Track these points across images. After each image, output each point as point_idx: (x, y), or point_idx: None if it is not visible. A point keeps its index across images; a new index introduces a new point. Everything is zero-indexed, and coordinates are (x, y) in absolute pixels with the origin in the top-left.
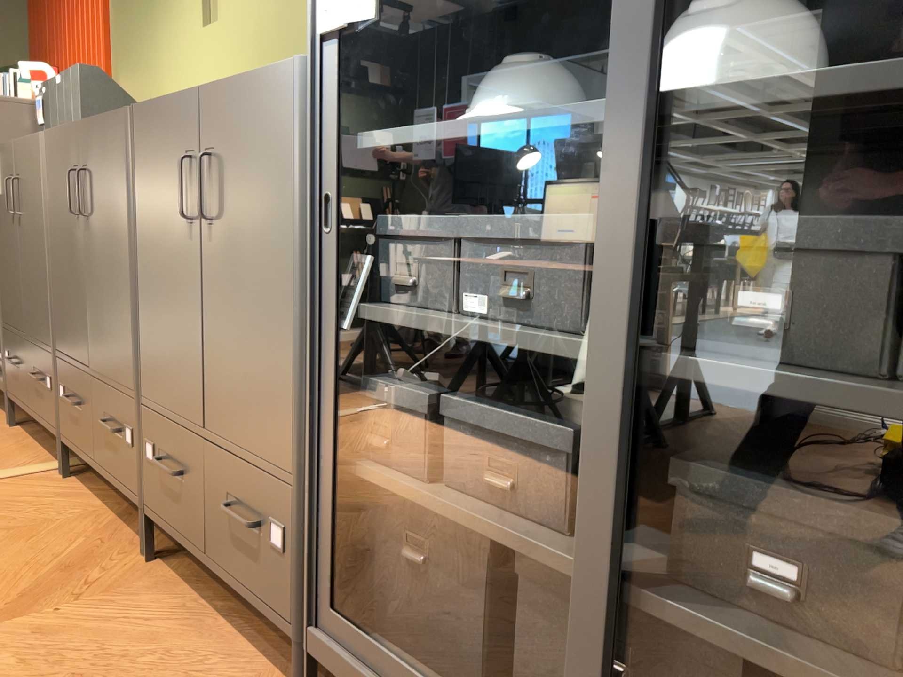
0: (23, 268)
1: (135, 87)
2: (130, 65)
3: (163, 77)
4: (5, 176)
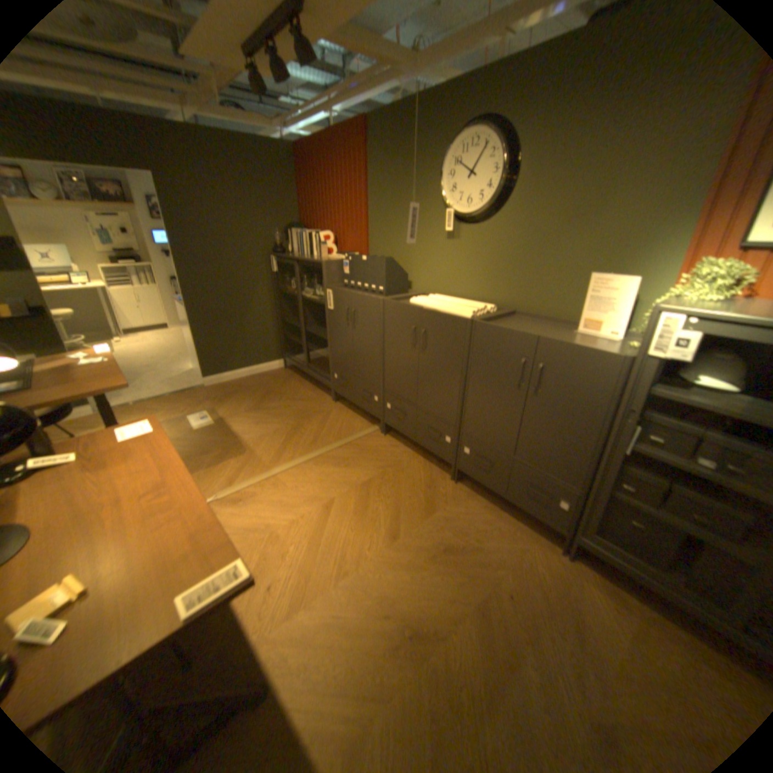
0: (356, 347)
1: (387, 250)
2: (383, 239)
3: (412, 253)
4: (340, 302)
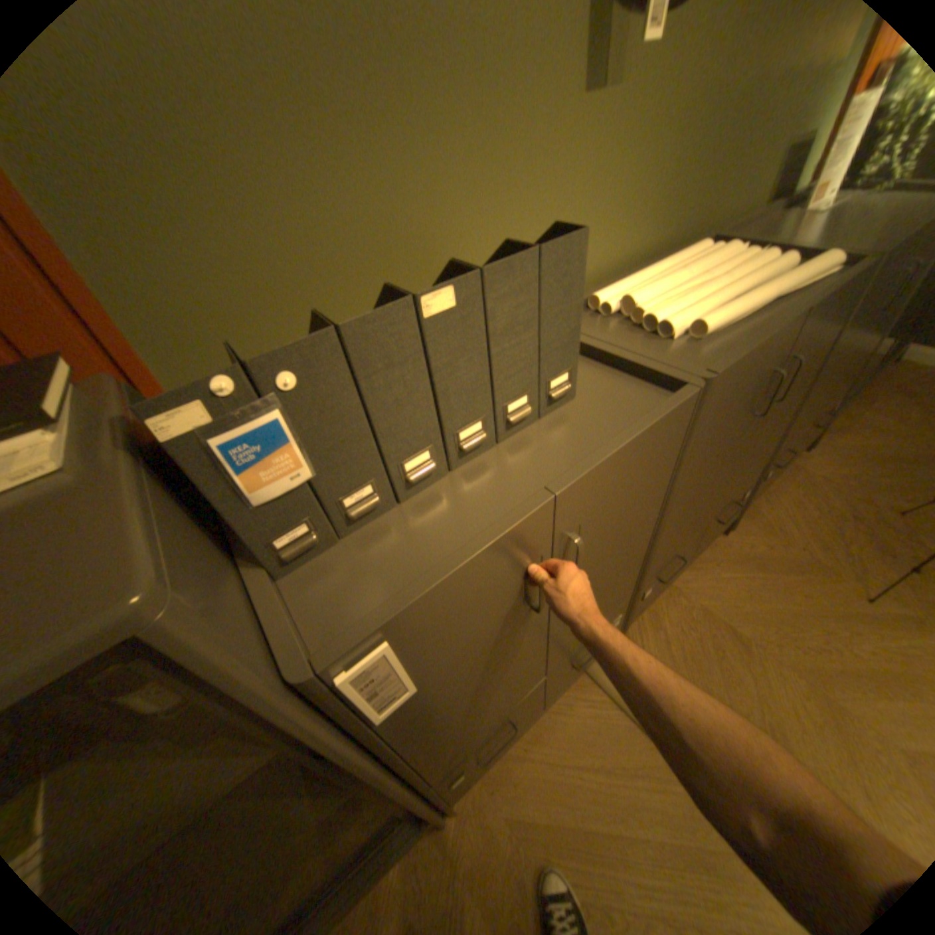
0: (561, 624)
1: (292, 242)
2: (227, 177)
3: (450, 198)
4: (475, 606)
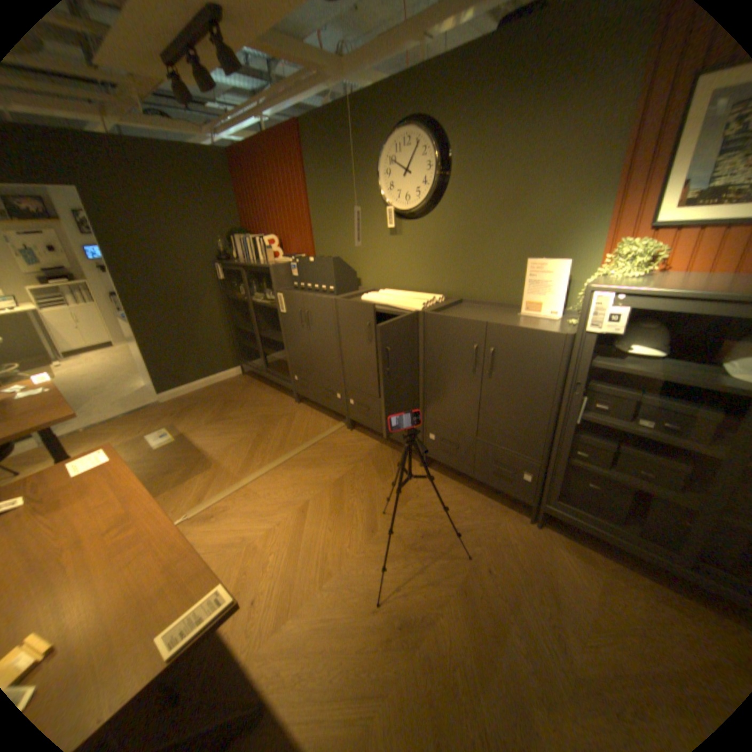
0: (313, 348)
1: (334, 251)
2: (329, 240)
3: (358, 252)
4: (293, 306)
